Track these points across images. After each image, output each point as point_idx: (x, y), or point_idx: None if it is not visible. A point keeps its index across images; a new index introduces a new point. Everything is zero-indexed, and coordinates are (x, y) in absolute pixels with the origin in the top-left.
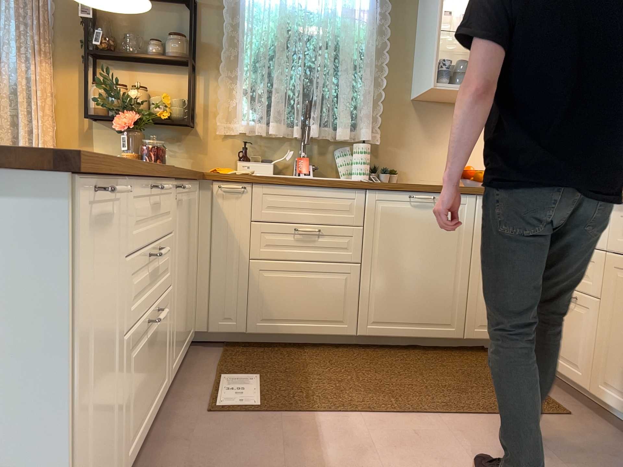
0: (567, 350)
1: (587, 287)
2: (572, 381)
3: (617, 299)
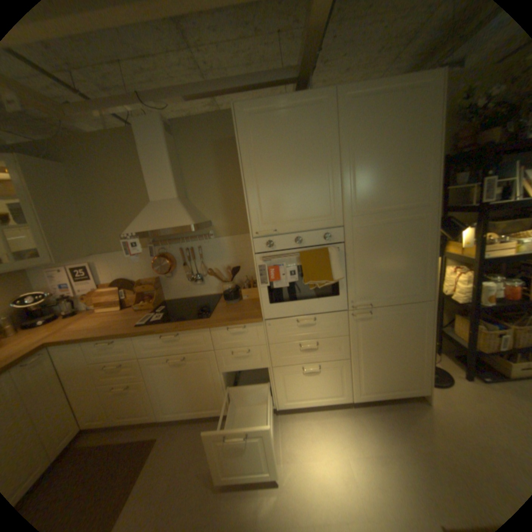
0: (132, 412)
1: (131, 379)
2: (143, 423)
3: (154, 377)
